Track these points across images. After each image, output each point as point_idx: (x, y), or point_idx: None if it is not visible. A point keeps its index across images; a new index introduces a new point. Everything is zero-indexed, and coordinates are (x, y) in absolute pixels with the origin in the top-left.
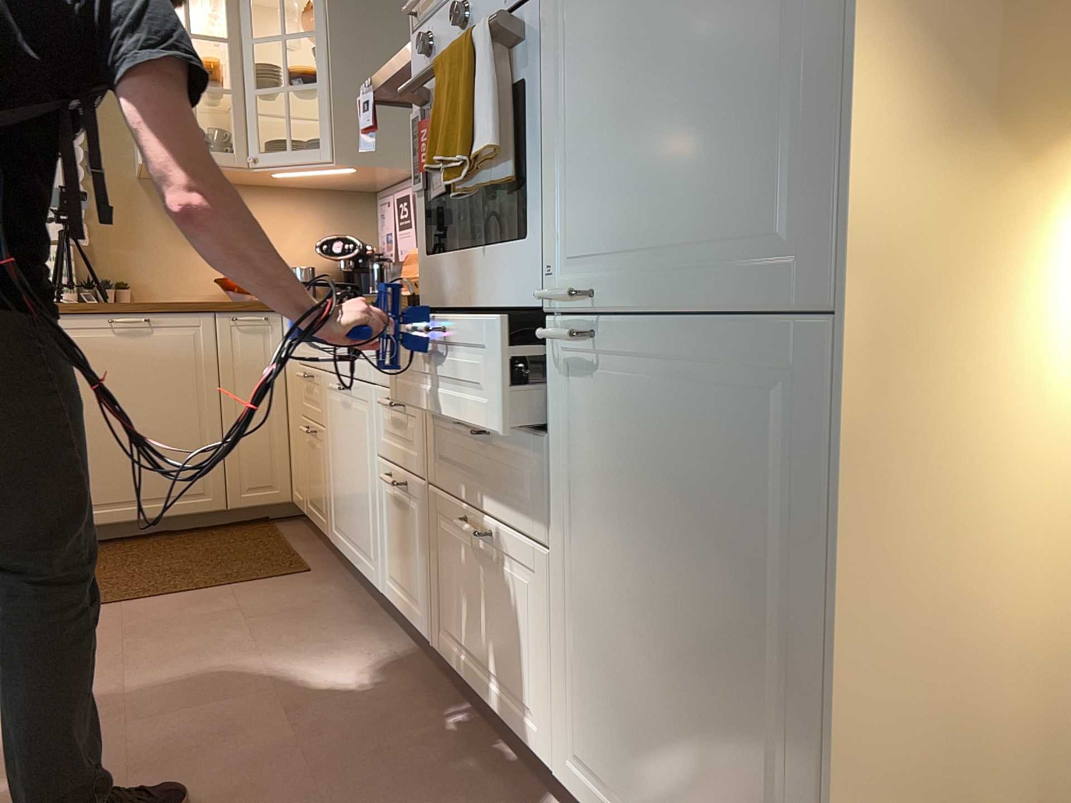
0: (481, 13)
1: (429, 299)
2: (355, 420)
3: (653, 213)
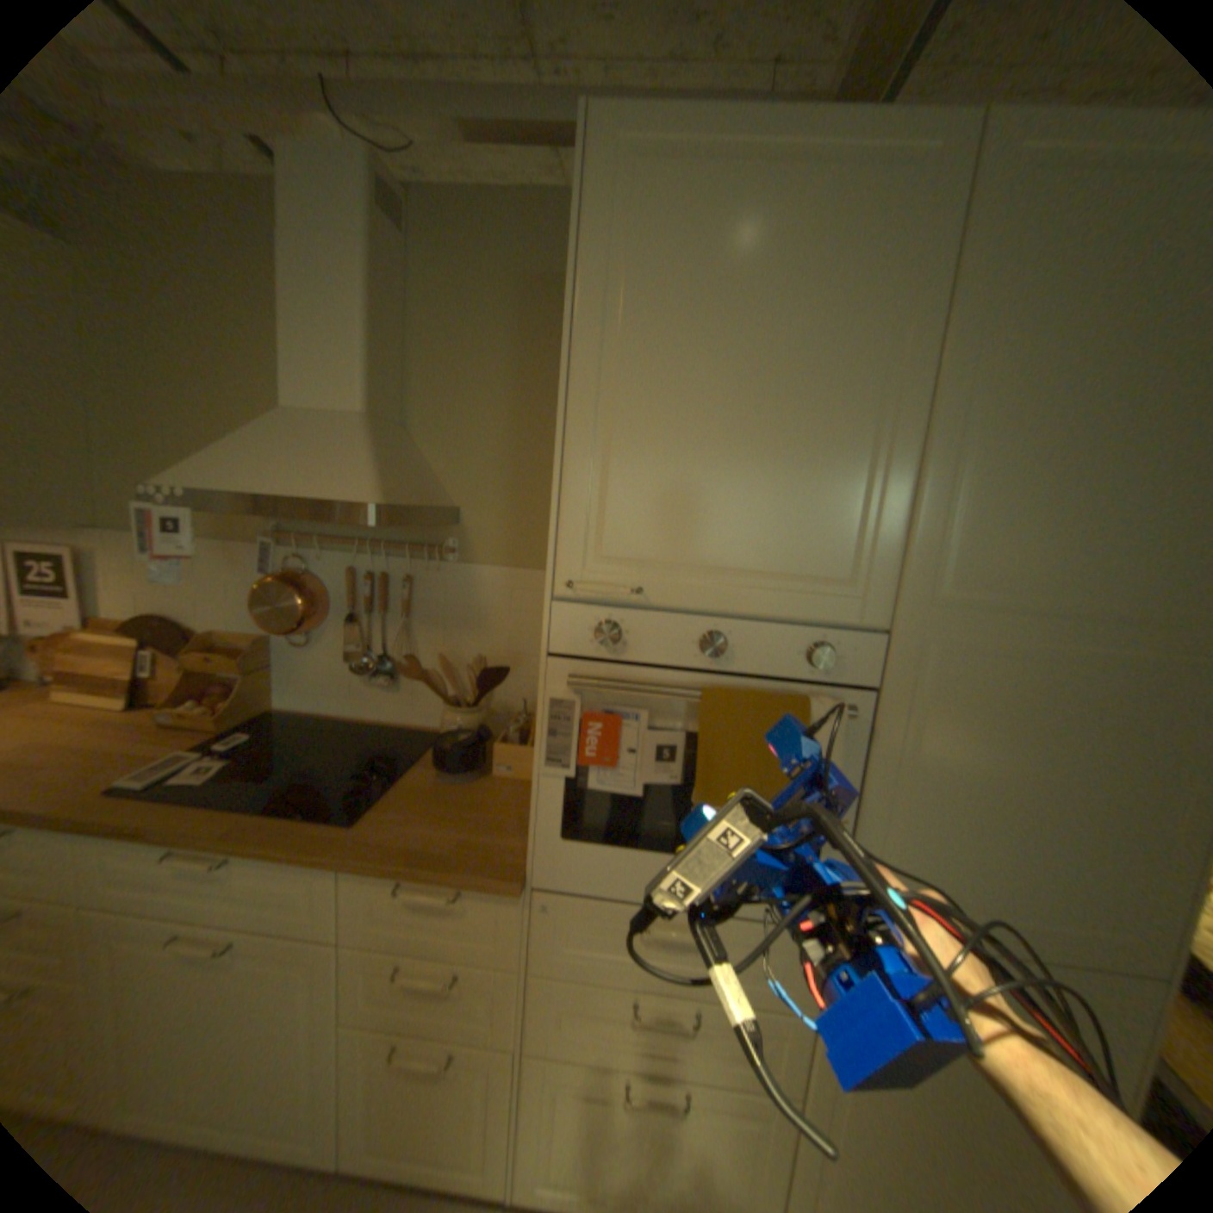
0: (743, 655)
1: (555, 880)
2: (248, 980)
3: (999, 893)
